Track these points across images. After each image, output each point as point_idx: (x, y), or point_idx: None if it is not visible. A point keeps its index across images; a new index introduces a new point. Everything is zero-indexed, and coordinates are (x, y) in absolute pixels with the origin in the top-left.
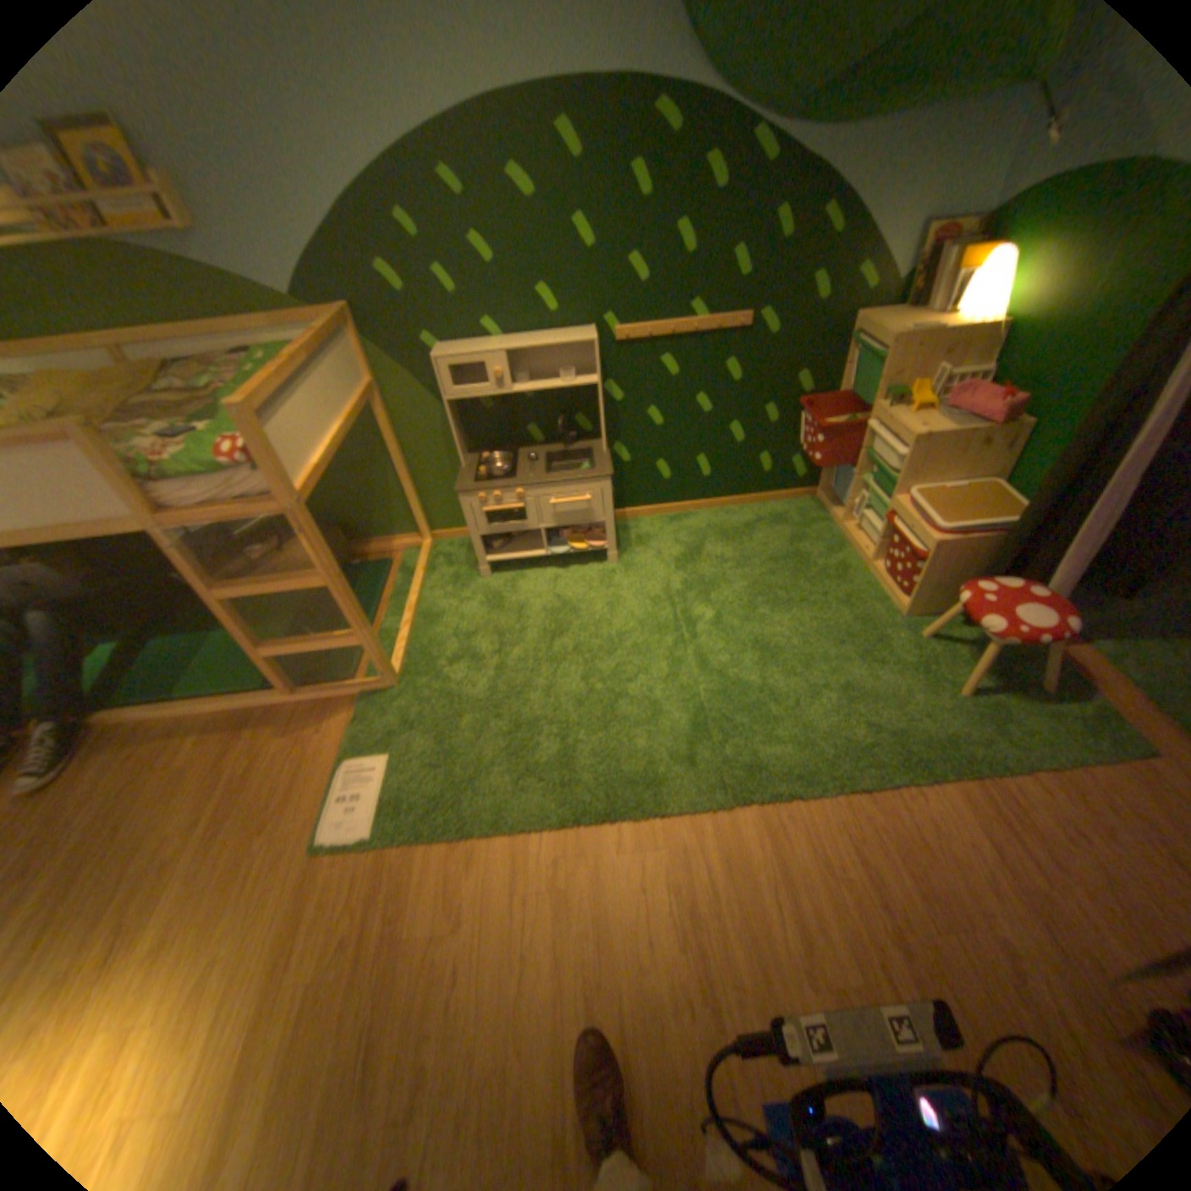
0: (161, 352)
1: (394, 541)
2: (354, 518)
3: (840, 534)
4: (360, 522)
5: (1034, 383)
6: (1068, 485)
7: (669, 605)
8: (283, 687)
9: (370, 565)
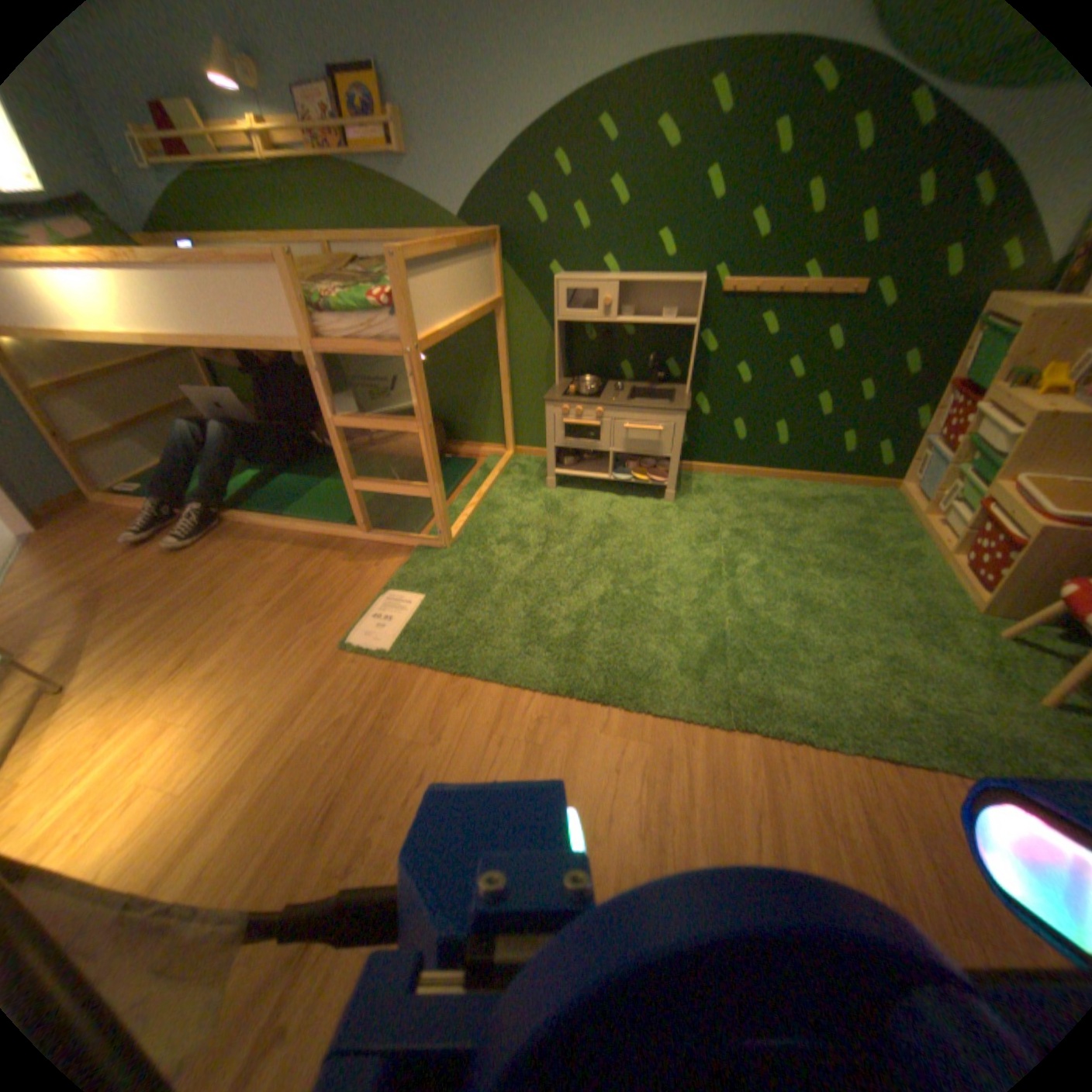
0: (352, 250)
1: (481, 446)
2: (454, 419)
3: (916, 523)
4: (458, 423)
5: None
6: None
7: (712, 543)
8: (361, 521)
9: (456, 460)
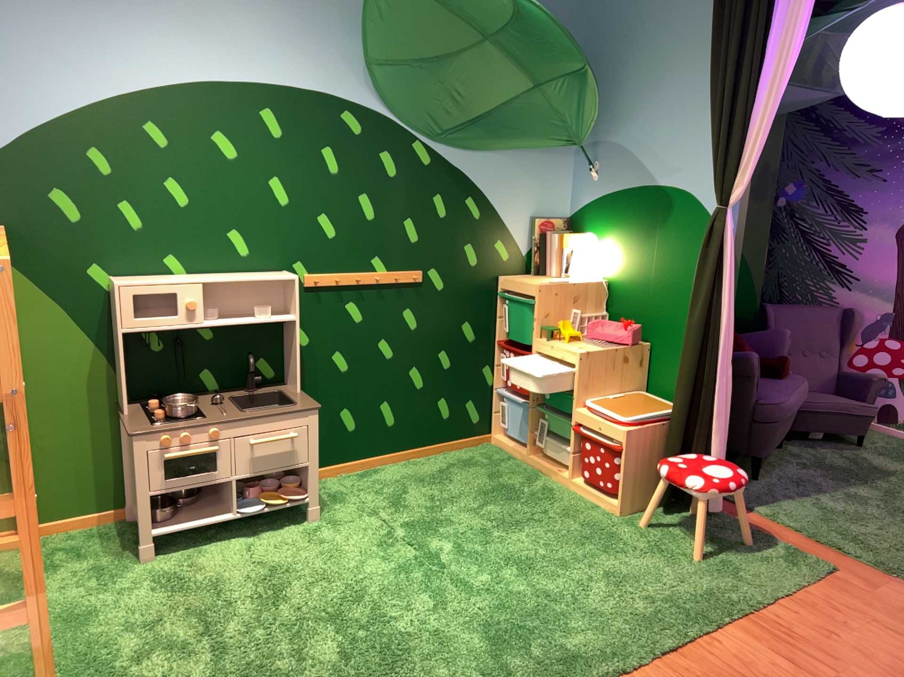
0: None
1: None
2: None
3: (527, 463)
4: None
5: (634, 318)
6: (690, 367)
7: (401, 541)
8: None
9: None
